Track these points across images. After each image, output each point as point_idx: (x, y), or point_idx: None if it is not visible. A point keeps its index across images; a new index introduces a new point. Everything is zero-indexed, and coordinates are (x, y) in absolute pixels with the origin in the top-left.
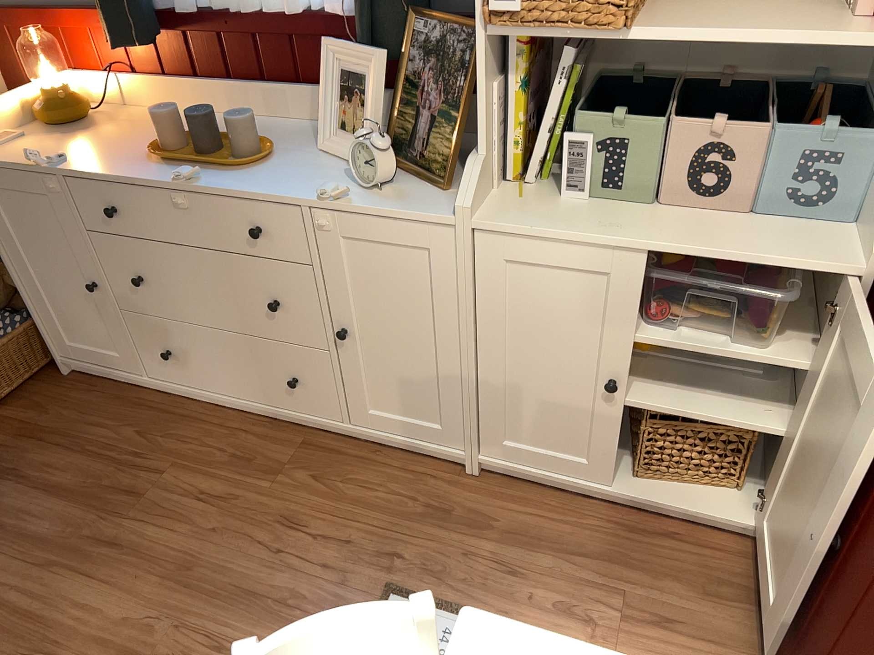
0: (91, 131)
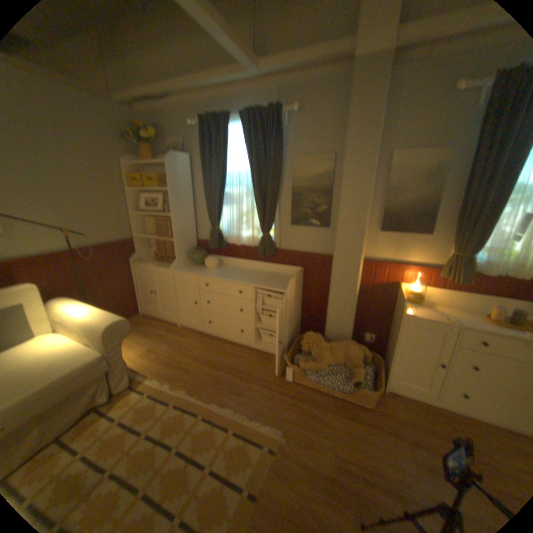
0: (428, 305)
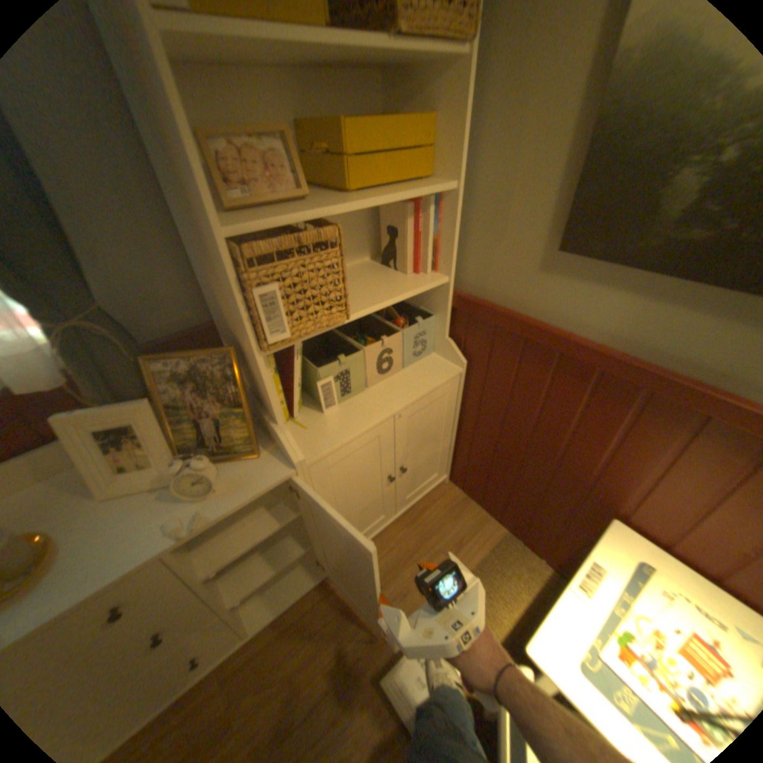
0: None
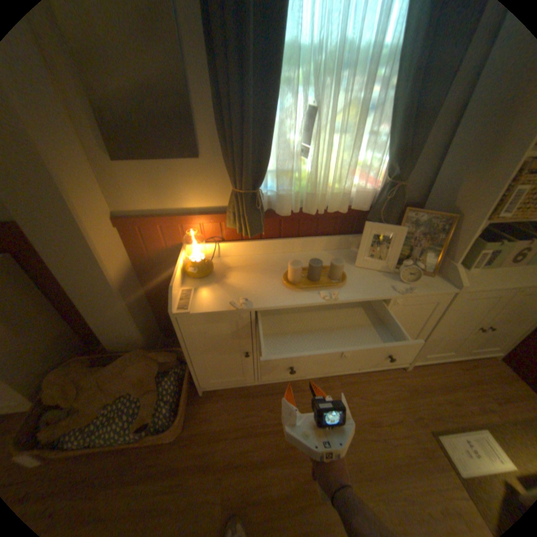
0: (219, 276)
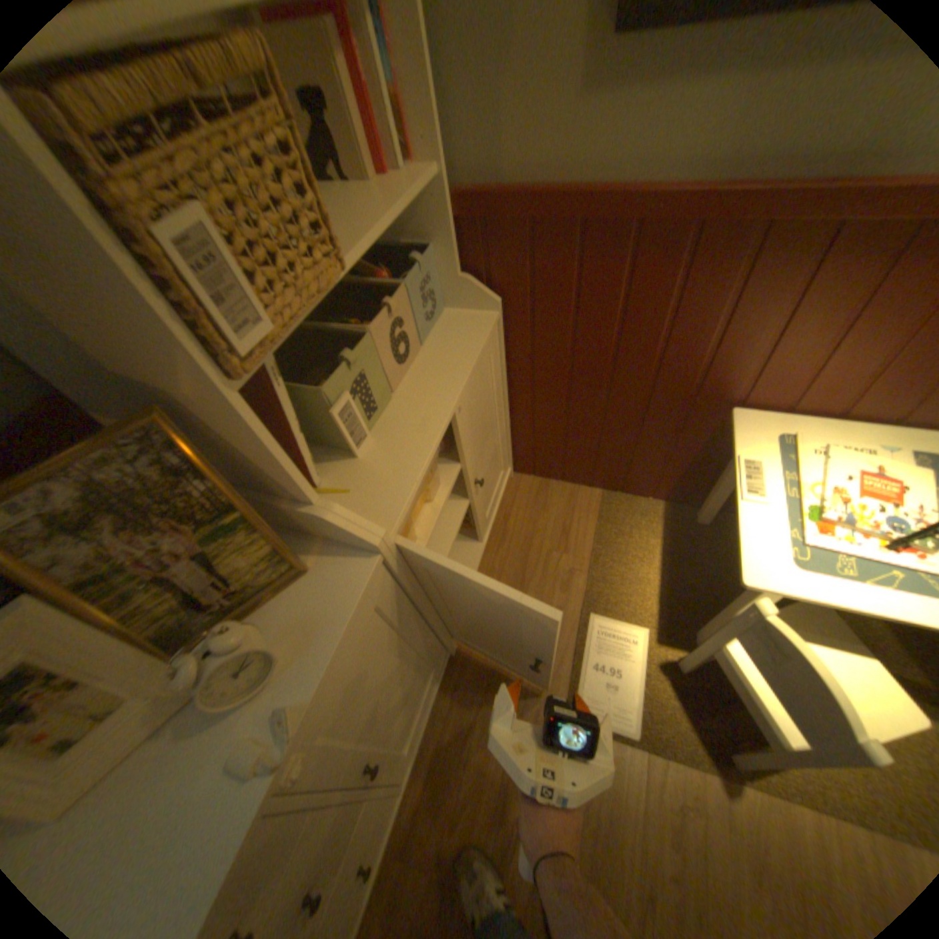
0: None
